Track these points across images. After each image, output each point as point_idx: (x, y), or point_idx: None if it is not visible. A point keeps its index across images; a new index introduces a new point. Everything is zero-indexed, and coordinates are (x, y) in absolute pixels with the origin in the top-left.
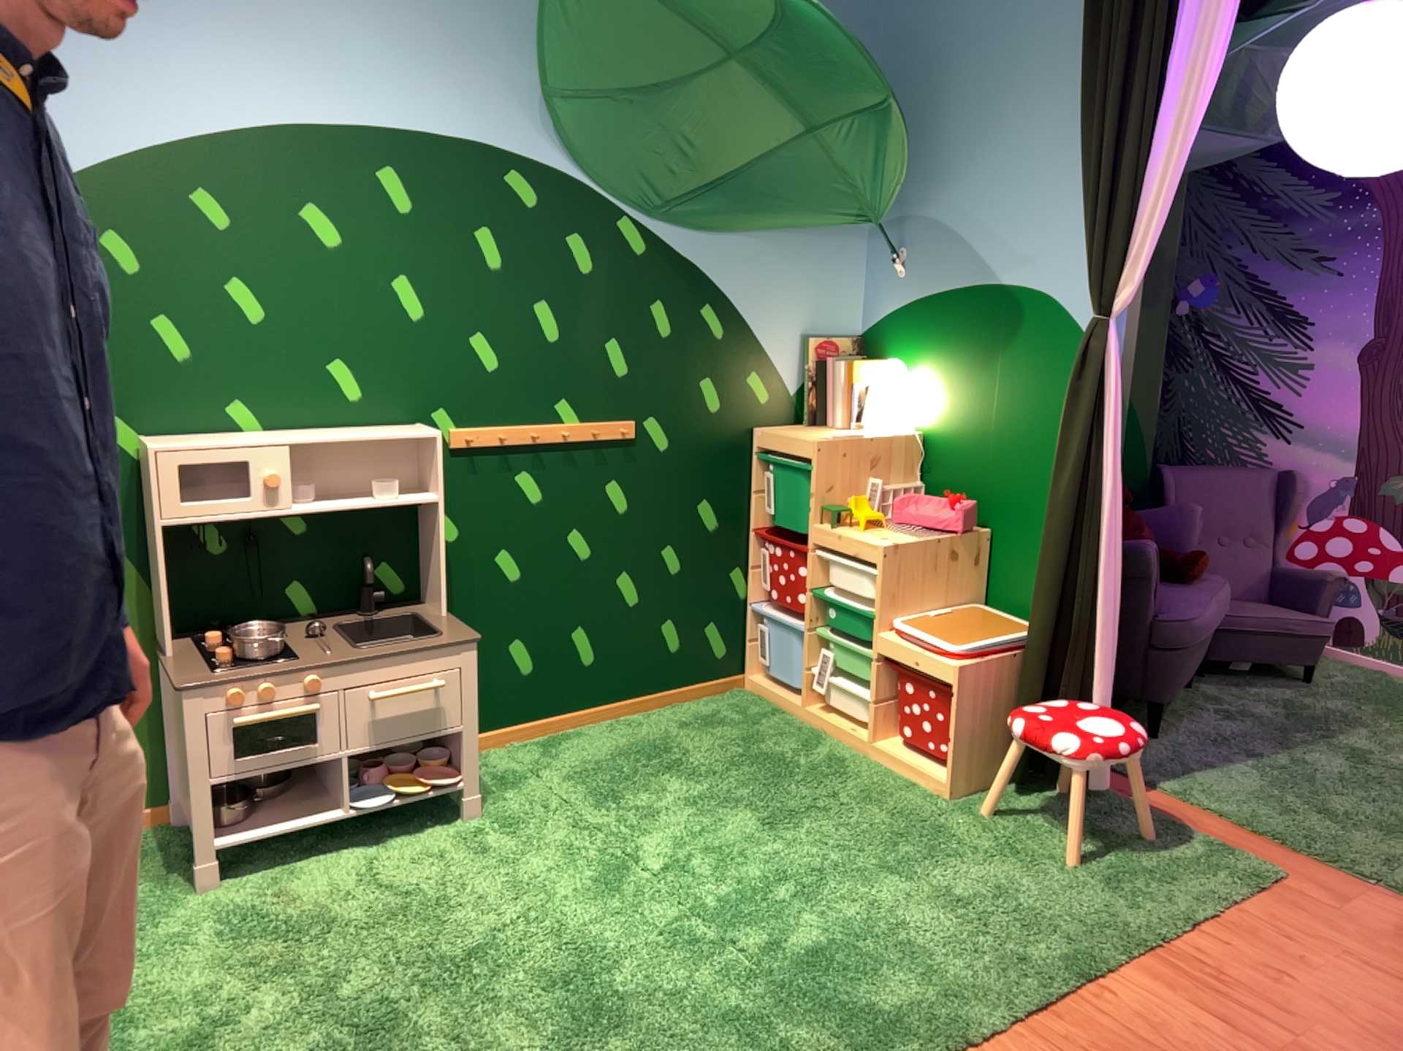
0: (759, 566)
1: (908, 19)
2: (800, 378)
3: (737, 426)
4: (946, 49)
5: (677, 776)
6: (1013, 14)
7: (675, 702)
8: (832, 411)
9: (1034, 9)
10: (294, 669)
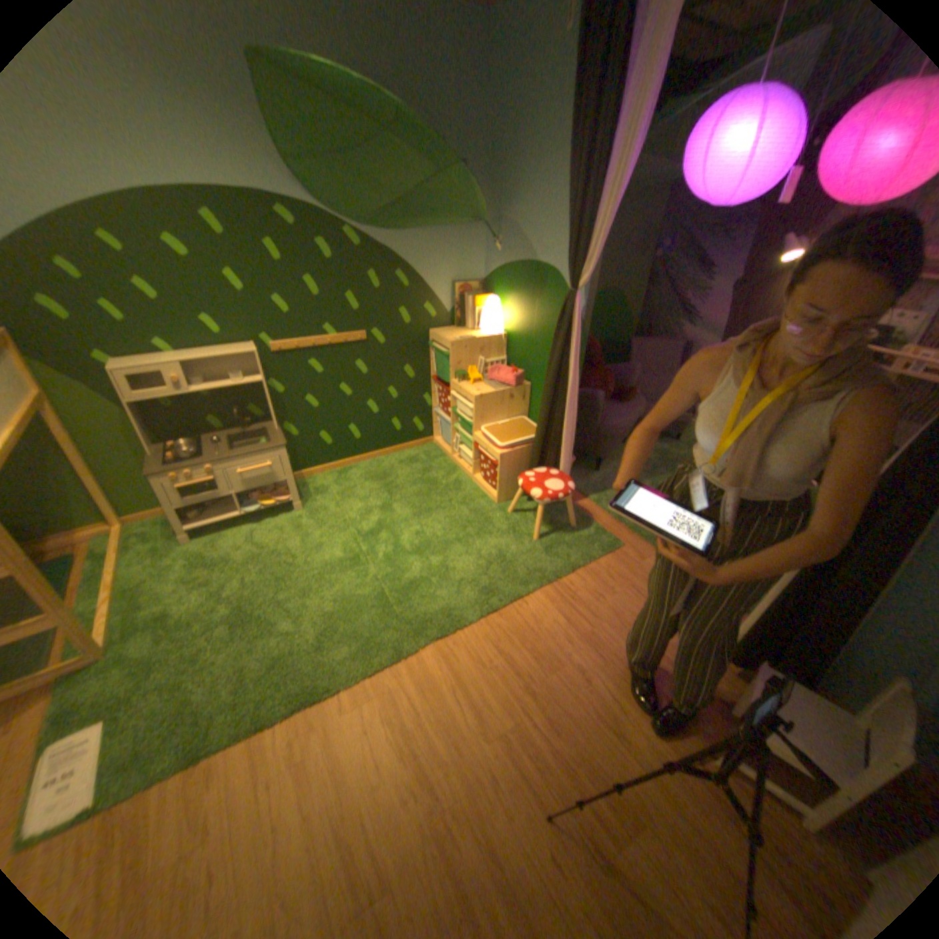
0: (434, 395)
1: (501, 92)
2: (451, 305)
3: (419, 332)
4: (518, 114)
5: (389, 490)
6: (549, 93)
7: (400, 451)
8: (466, 322)
9: (559, 90)
10: (197, 465)
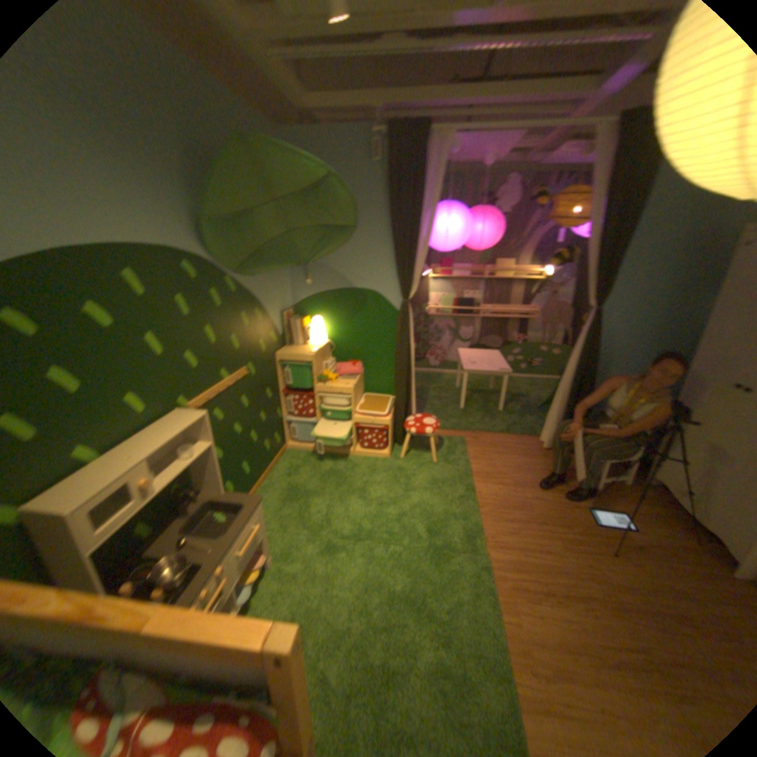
0: (286, 406)
1: None
2: (280, 330)
3: (269, 356)
4: None
5: (311, 498)
6: None
7: (271, 468)
8: (294, 340)
9: (356, 189)
10: (208, 574)
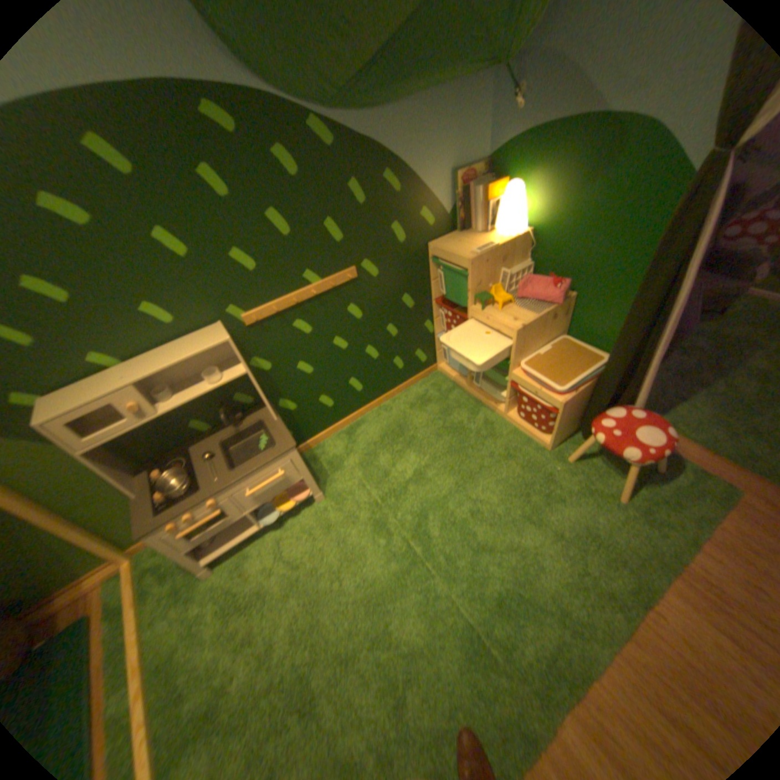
0: (438, 320)
1: None
2: (451, 202)
3: (417, 247)
4: None
5: (413, 448)
6: None
7: (405, 387)
8: (473, 220)
9: None
10: (197, 502)
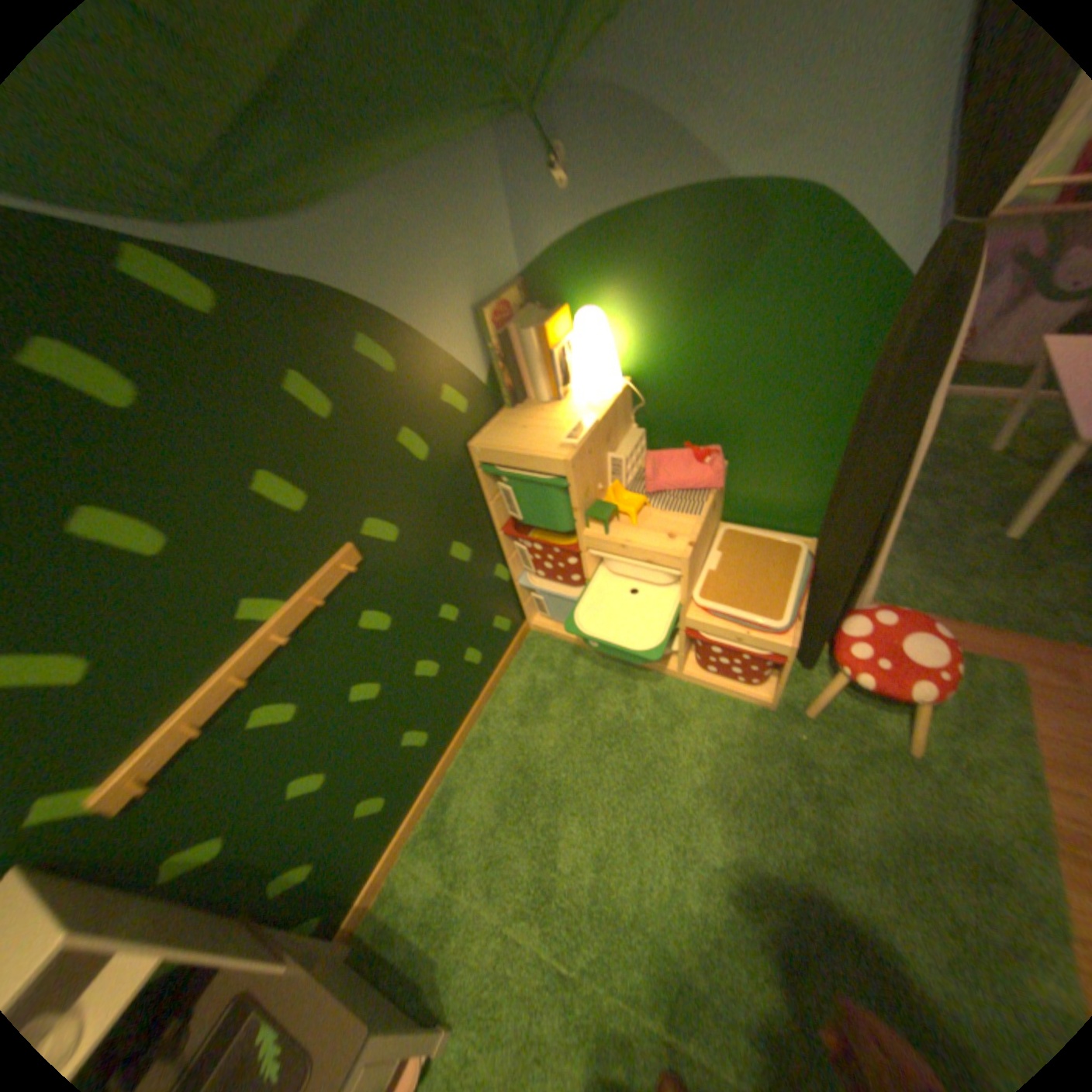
0: (519, 559)
1: None
2: (486, 362)
3: (453, 456)
4: None
5: (567, 807)
6: None
7: (495, 685)
8: (530, 384)
9: None
10: None
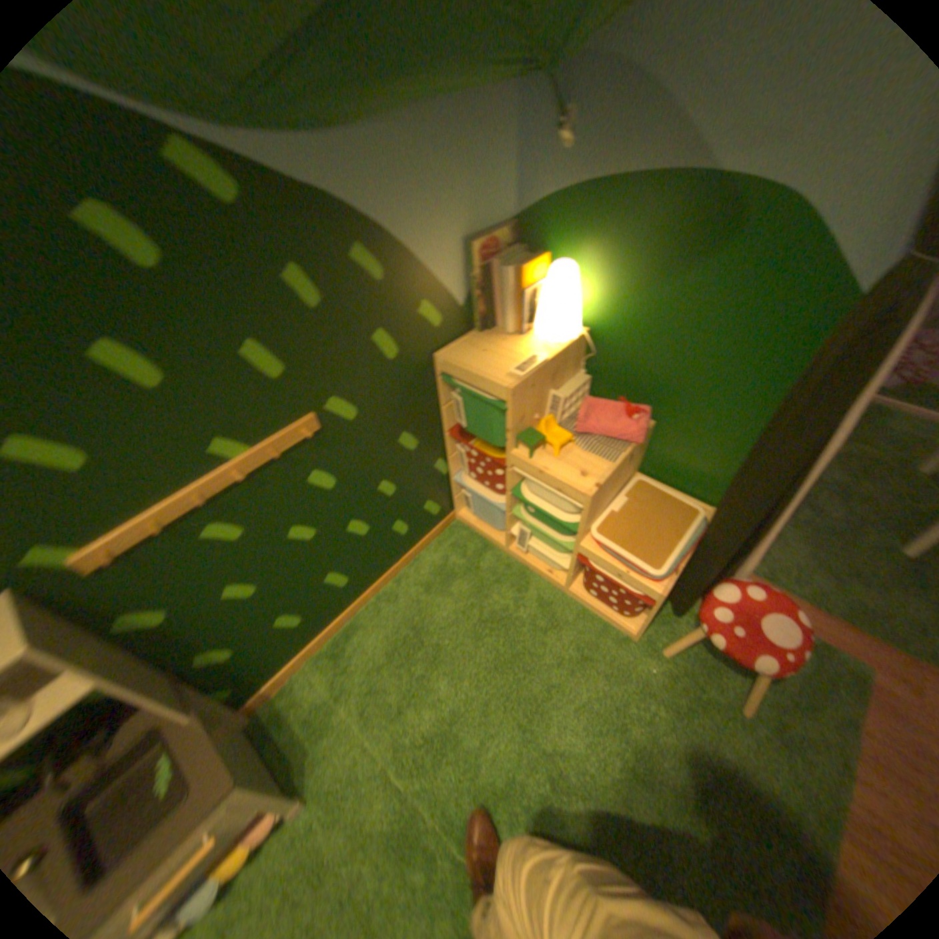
0: (458, 459)
1: None
2: (467, 287)
3: (419, 361)
4: None
5: (442, 668)
6: None
7: (414, 555)
8: (501, 314)
9: None
10: None
